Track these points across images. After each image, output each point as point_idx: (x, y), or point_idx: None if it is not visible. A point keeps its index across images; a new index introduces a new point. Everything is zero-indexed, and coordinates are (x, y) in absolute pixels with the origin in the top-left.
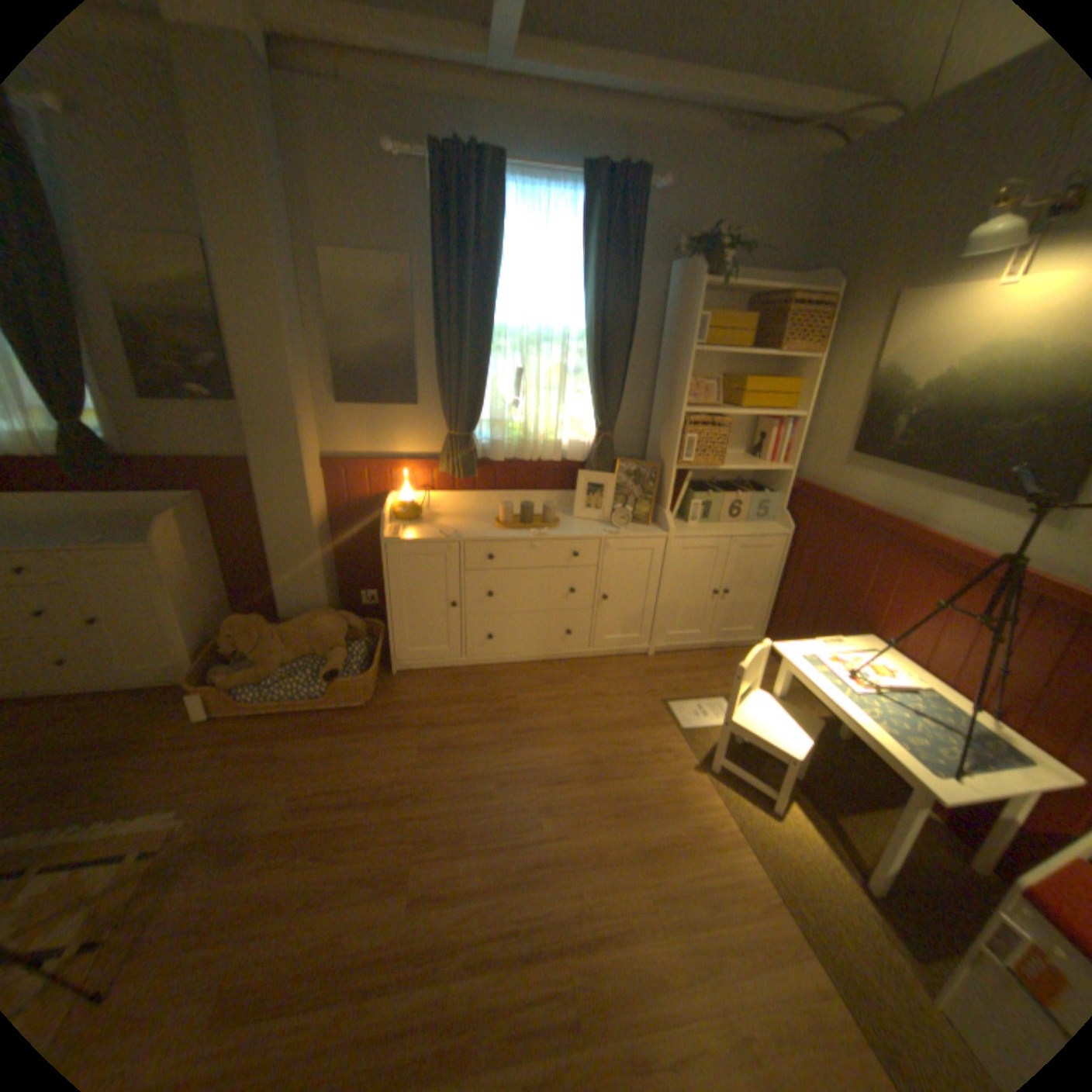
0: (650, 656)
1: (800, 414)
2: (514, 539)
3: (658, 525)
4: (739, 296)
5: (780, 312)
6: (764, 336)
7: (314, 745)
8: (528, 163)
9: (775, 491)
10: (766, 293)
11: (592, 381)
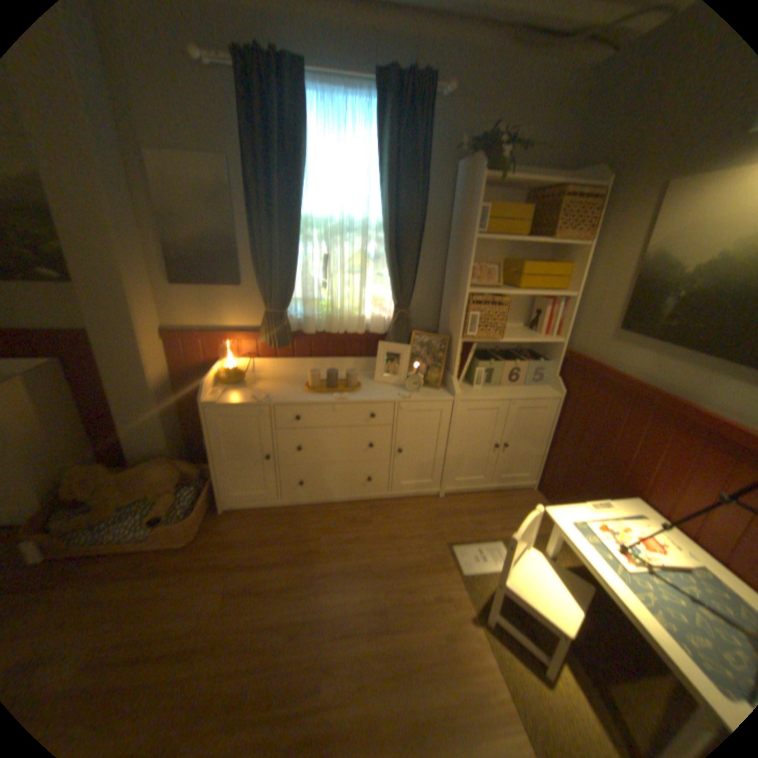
0: (442, 498)
1: (572, 295)
2: (318, 404)
3: (447, 389)
4: (519, 192)
5: (555, 204)
6: (541, 226)
7: (131, 590)
8: (327, 72)
9: (549, 360)
10: (542, 189)
11: (389, 266)
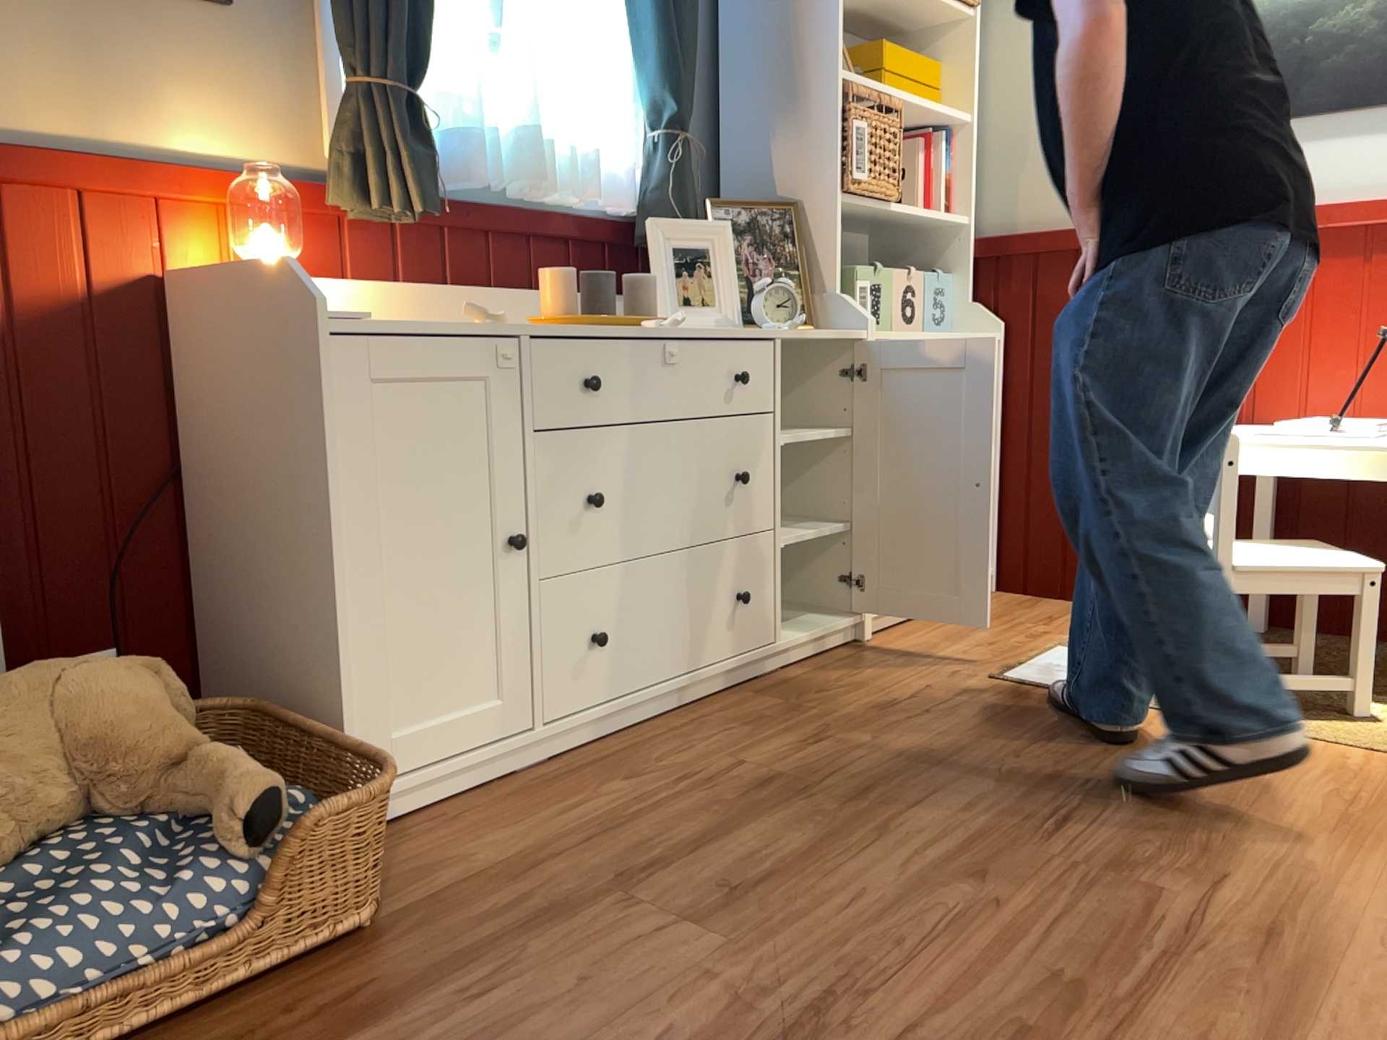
0: (870, 640)
1: (965, 119)
2: (629, 337)
3: (827, 330)
4: None
5: None
6: None
7: None
8: None
9: (943, 277)
10: None
11: (656, 6)
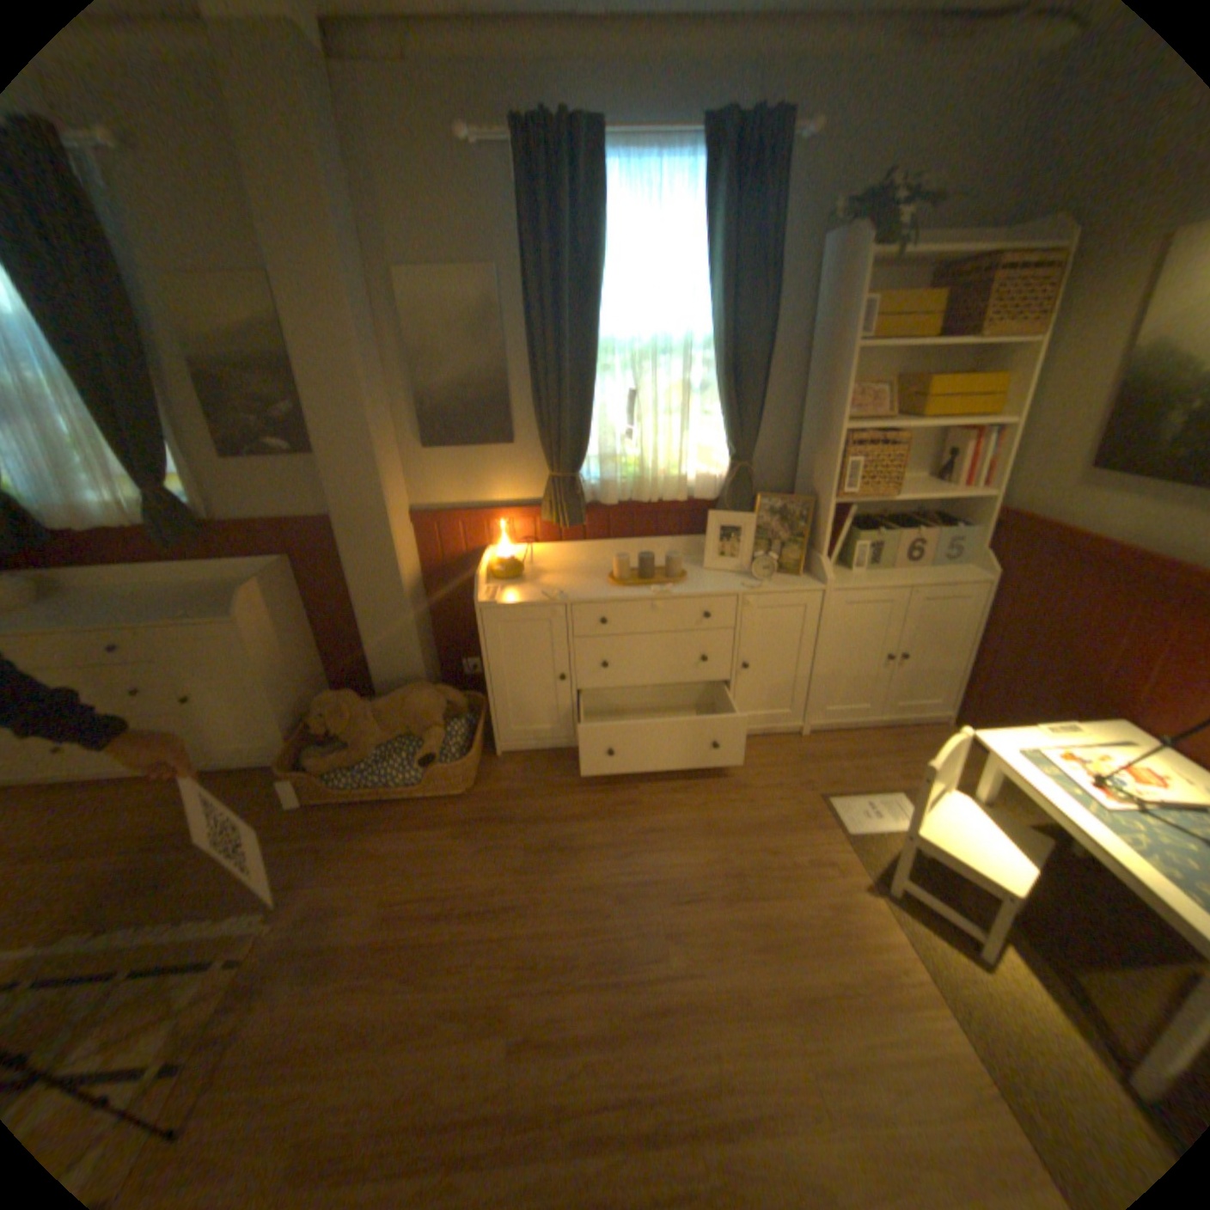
0: (806, 737)
1: (1010, 421)
2: (631, 600)
3: (813, 575)
4: (920, 269)
5: (982, 284)
6: (957, 320)
7: (410, 840)
8: (634, 129)
9: (973, 525)
10: (959, 261)
11: (724, 399)
